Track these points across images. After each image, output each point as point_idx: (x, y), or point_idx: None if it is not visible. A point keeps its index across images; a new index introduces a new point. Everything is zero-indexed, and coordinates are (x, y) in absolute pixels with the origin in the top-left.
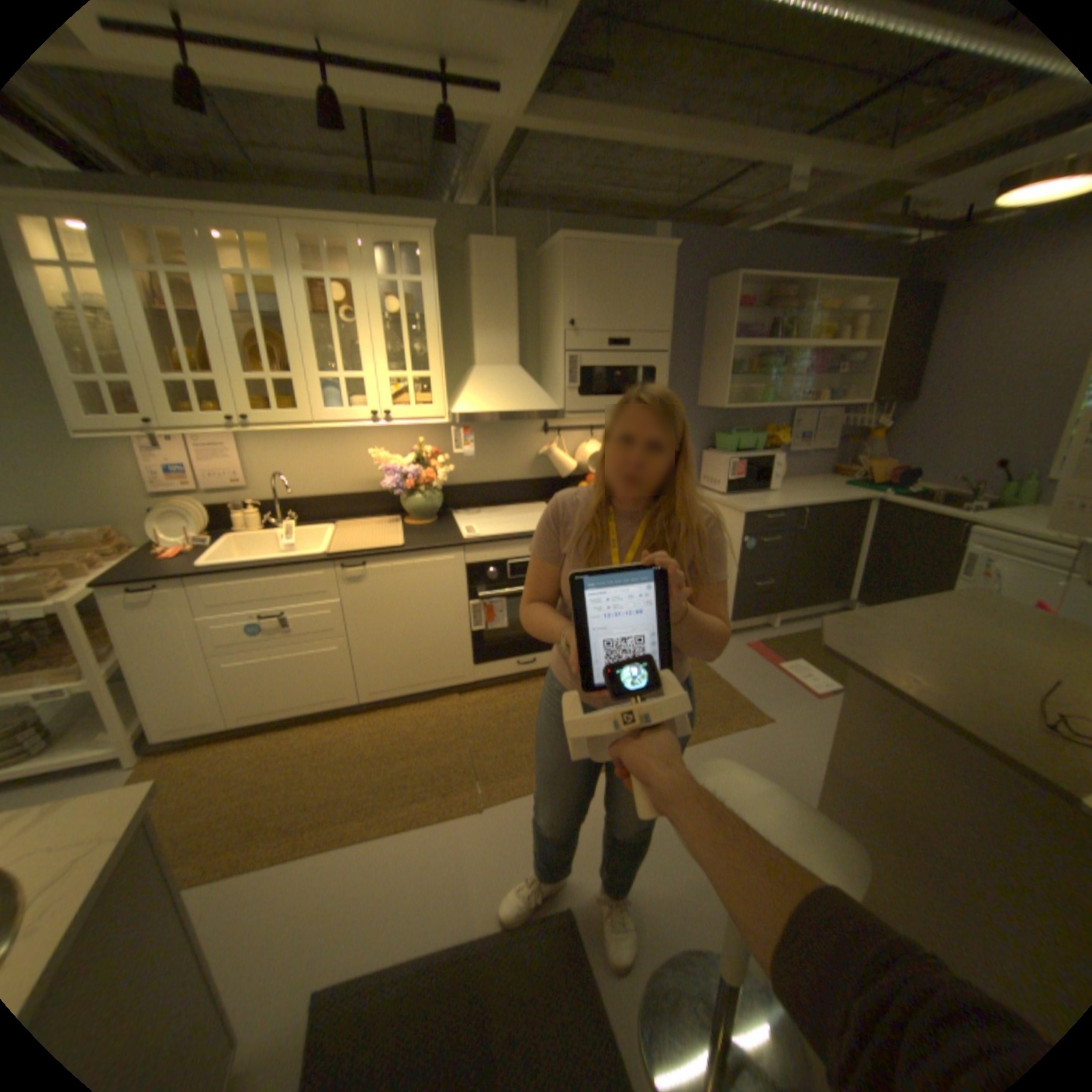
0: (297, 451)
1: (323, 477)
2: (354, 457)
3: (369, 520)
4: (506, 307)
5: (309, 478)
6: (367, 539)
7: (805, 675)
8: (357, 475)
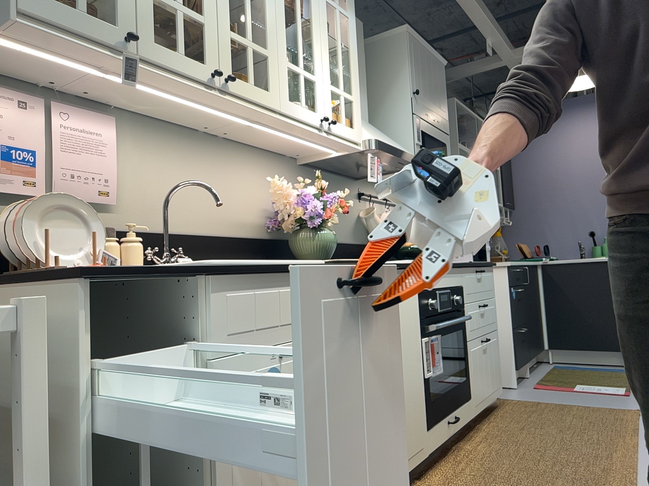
0: (177, 169)
1: (200, 209)
2: (231, 190)
3: None
4: (362, 71)
5: (185, 208)
6: None
7: (595, 389)
8: (231, 213)
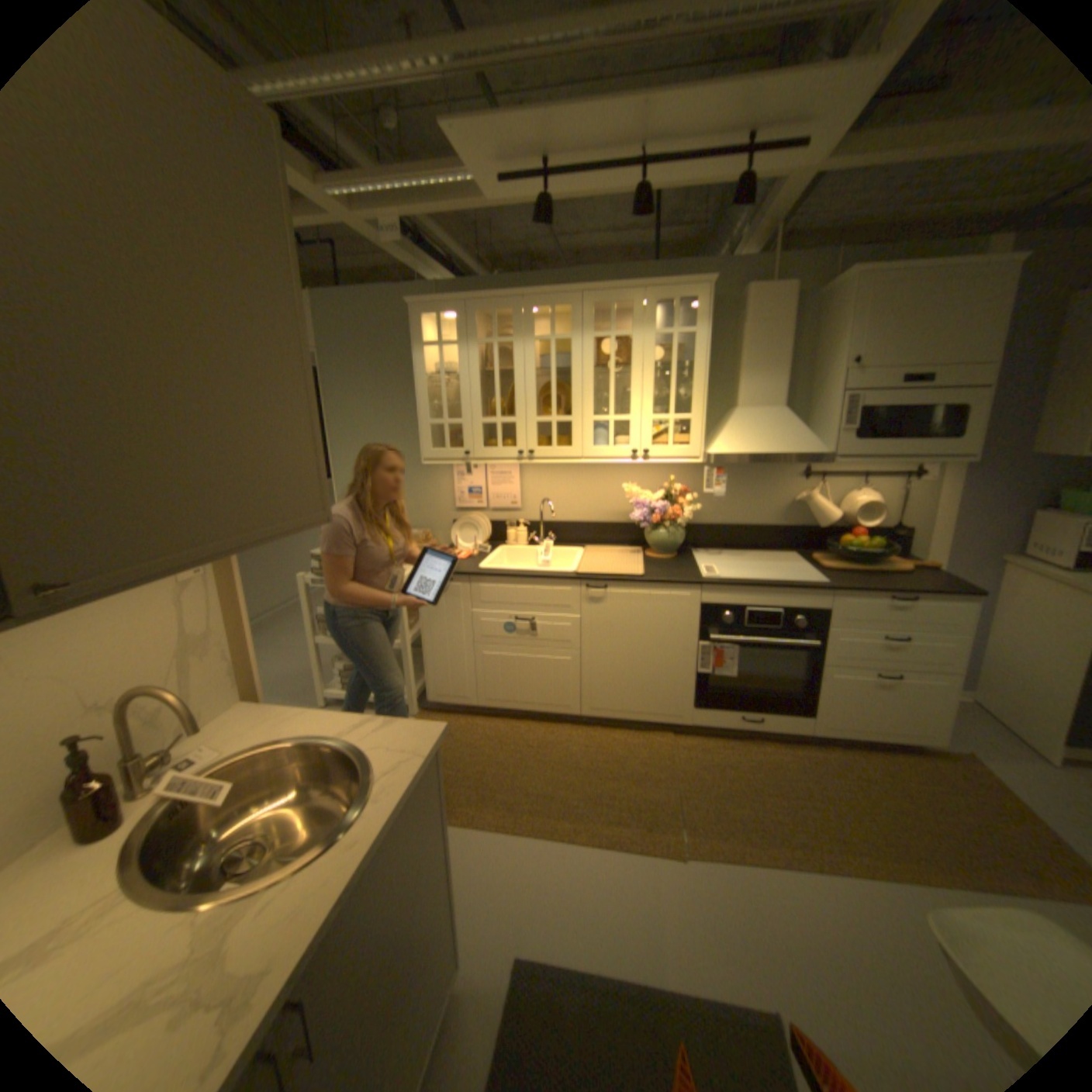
0: (563, 482)
1: (580, 506)
2: (609, 490)
3: (613, 548)
4: (779, 348)
5: (569, 506)
6: (610, 565)
7: None
8: (608, 506)
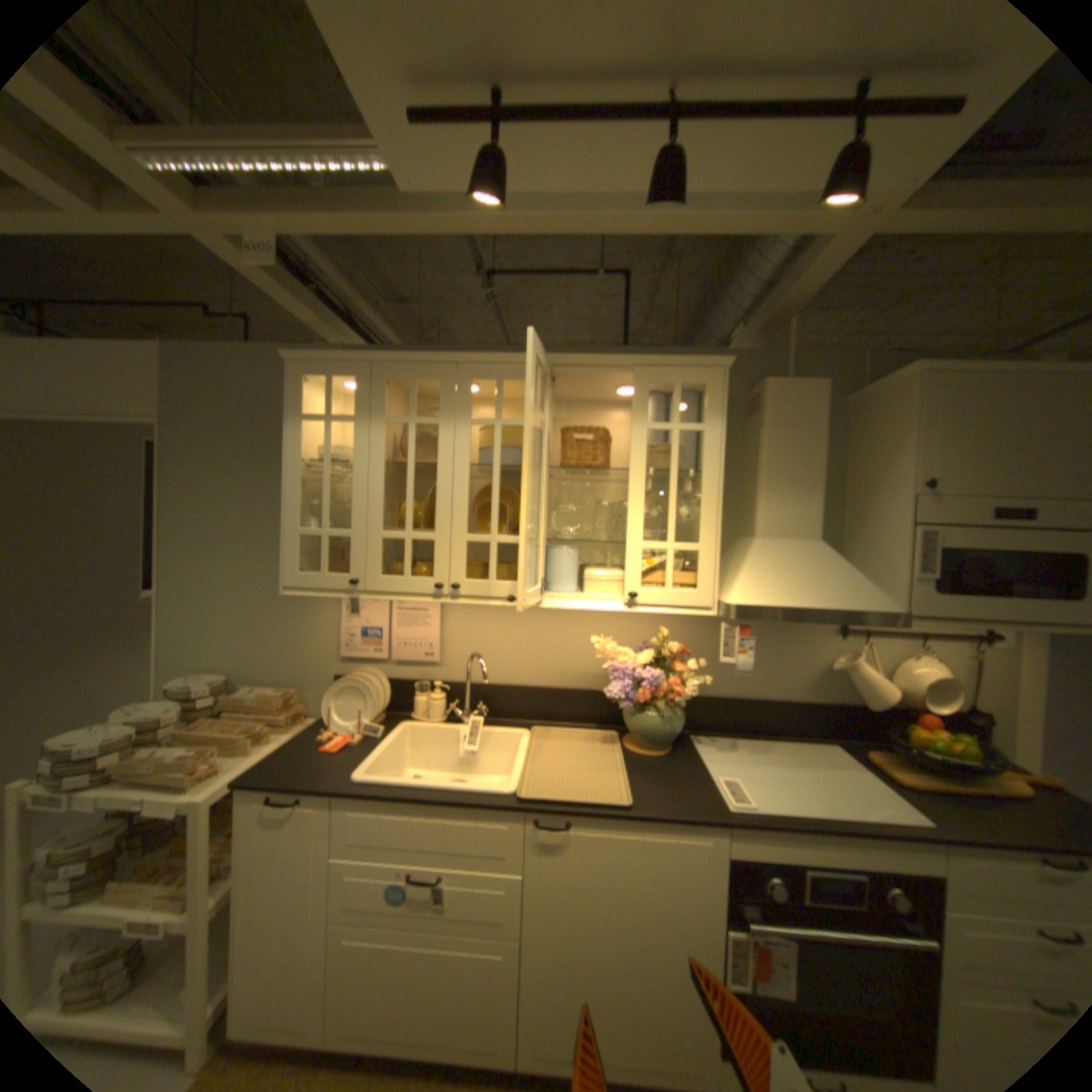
0: (504, 626)
1: (527, 662)
2: (569, 641)
3: (574, 731)
4: (809, 462)
5: (511, 661)
6: (574, 772)
7: None
8: (569, 664)
